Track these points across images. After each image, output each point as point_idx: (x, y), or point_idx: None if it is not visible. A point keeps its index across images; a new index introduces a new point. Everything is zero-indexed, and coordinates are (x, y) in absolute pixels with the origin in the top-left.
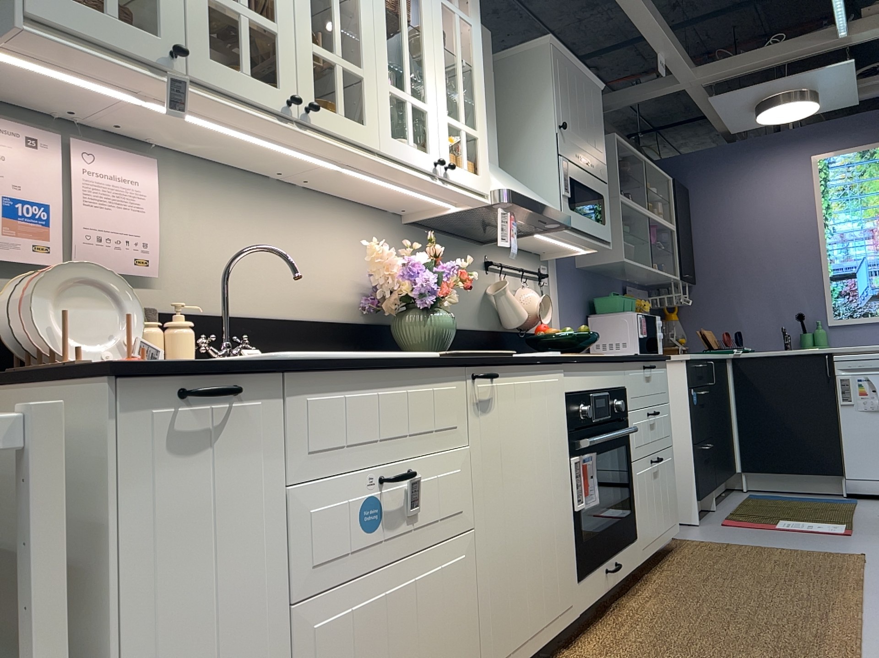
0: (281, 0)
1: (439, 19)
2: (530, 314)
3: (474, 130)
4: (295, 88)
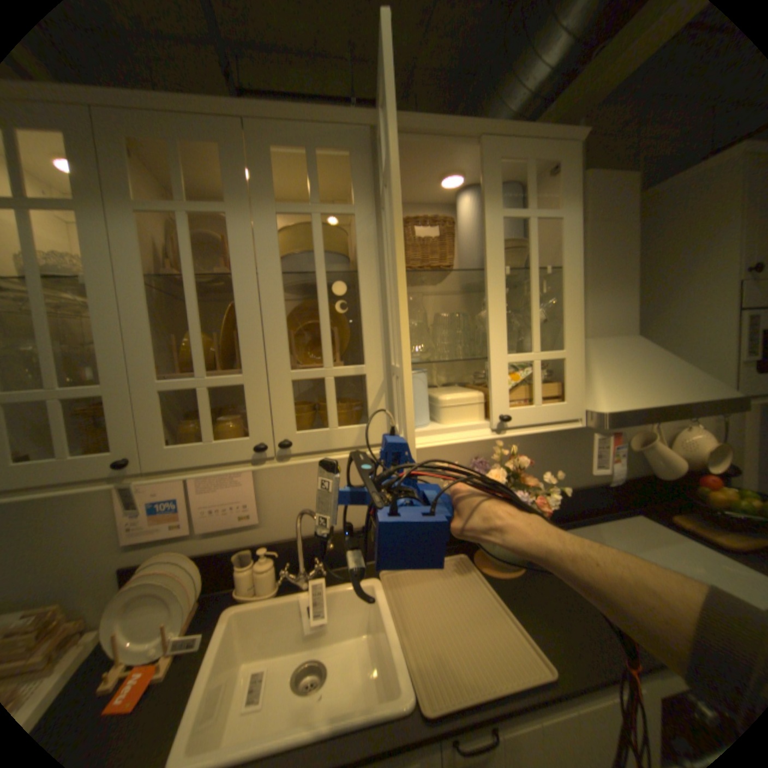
0: (246, 347)
1: (496, 240)
2: (693, 460)
3: (555, 353)
4: (269, 427)
